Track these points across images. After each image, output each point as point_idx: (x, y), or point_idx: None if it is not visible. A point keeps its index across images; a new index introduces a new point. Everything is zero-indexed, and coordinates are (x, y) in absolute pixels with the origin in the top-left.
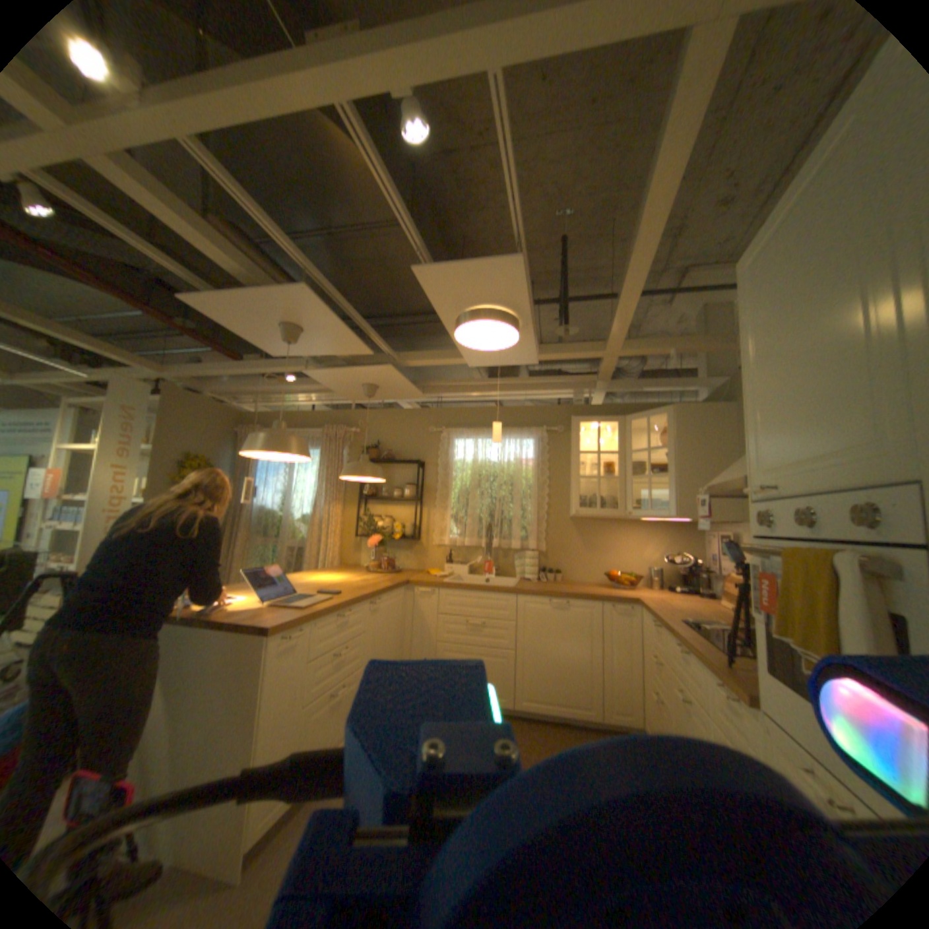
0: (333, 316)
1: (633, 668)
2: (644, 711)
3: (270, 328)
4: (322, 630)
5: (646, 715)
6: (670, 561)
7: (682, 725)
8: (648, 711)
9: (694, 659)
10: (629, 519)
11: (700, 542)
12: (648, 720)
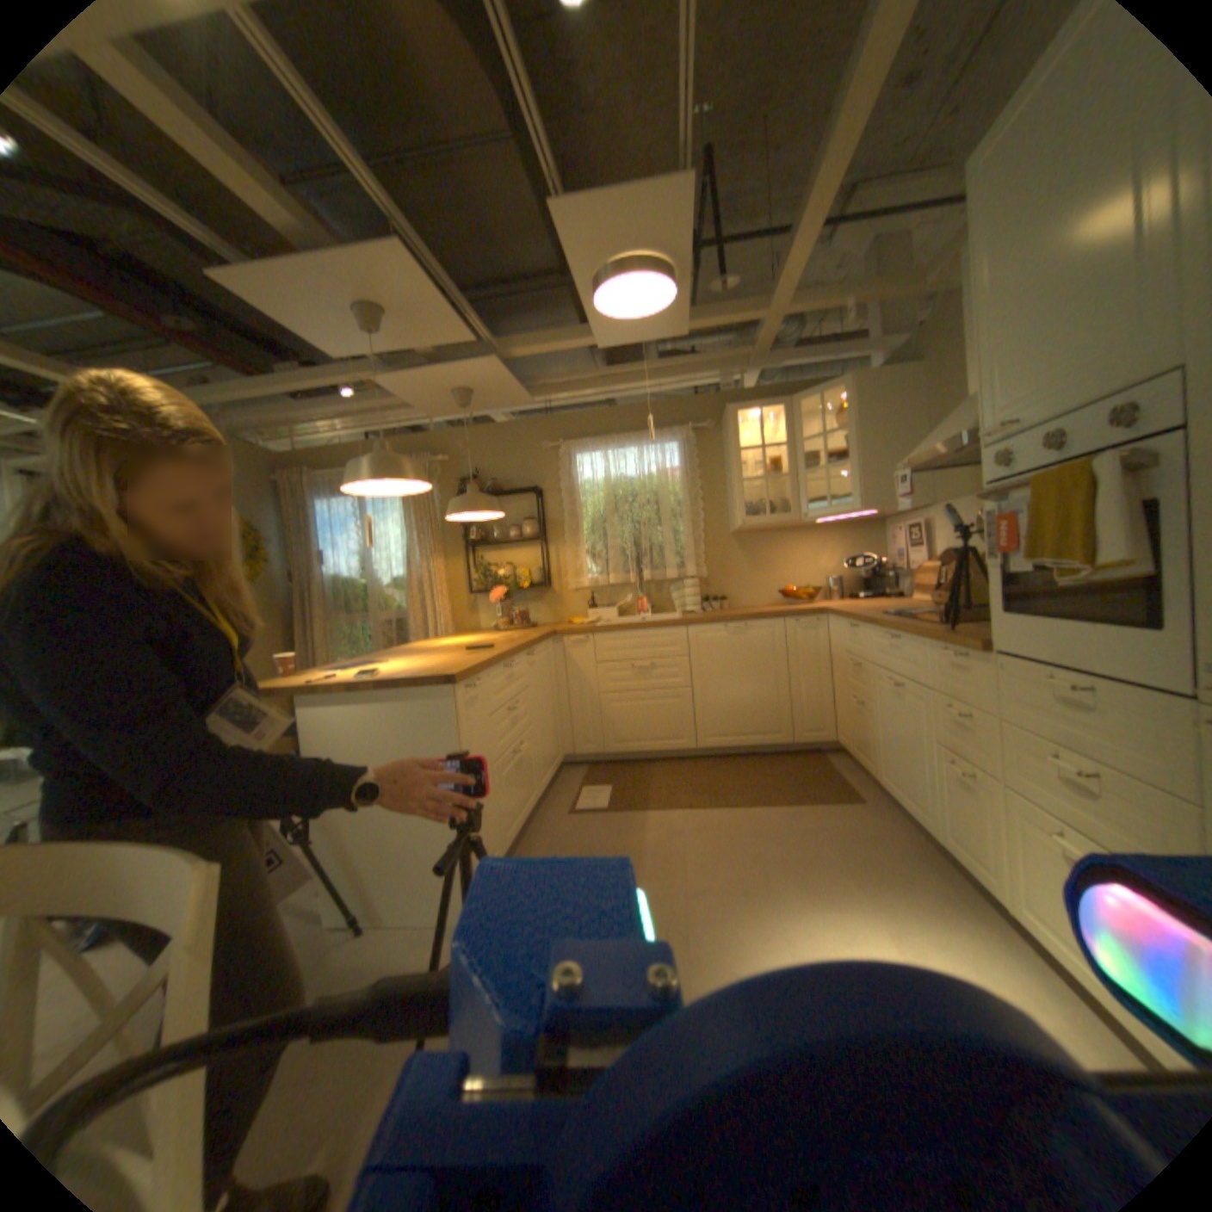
0: (429, 285)
1: (821, 682)
2: (835, 723)
3: (337, 311)
4: (493, 681)
5: (838, 725)
6: (847, 567)
7: (891, 710)
8: (841, 720)
9: (906, 639)
10: (800, 524)
11: (879, 540)
12: (842, 728)
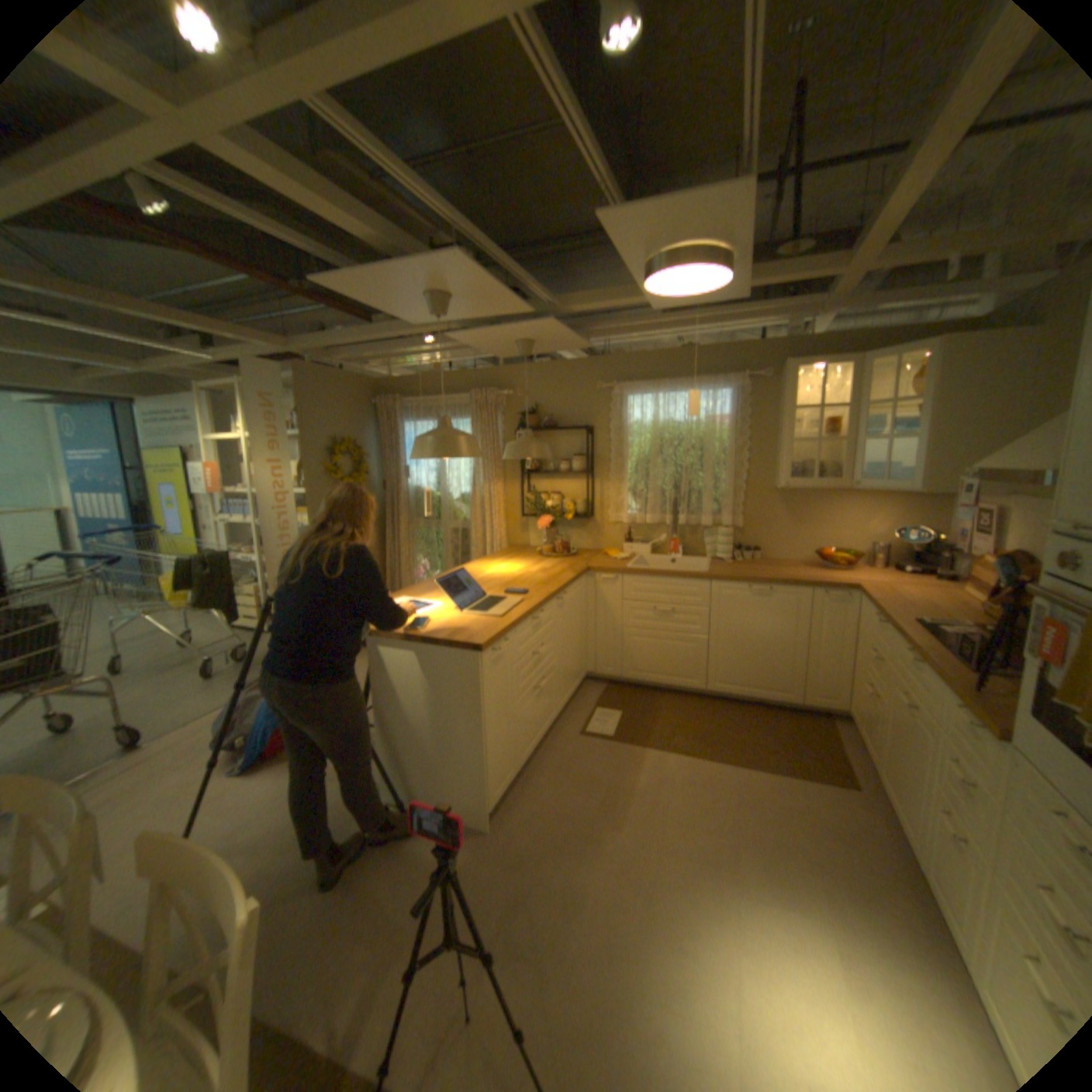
0: (488, 279)
1: (845, 655)
2: (853, 697)
3: (412, 298)
4: (521, 635)
5: (855, 700)
6: (902, 534)
7: (905, 725)
8: (859, 698)
9: (932, 671)
10: (855, 485)
11: (947, 510)
12: (858, 706)
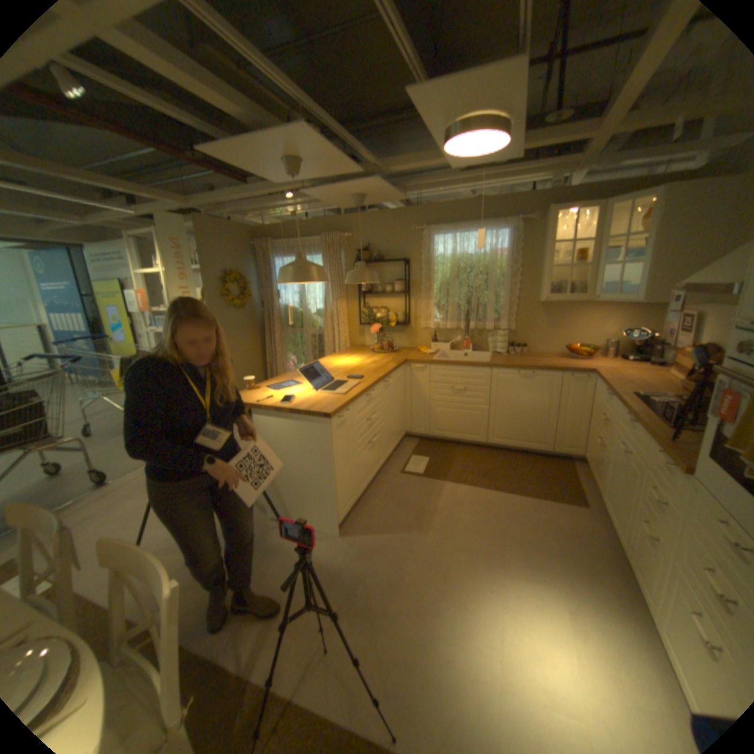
0: (328, 145)
1: (583, 418)
2: (587, 446)
3: (273, 163)
4: (358, 407)
5: (589, 448)
6: (628, 333)
7: (621, 465)
8: (591, 447)
9: (642, 428)
10: (596, 298)
11: (661, 315)
12: (590, 452)
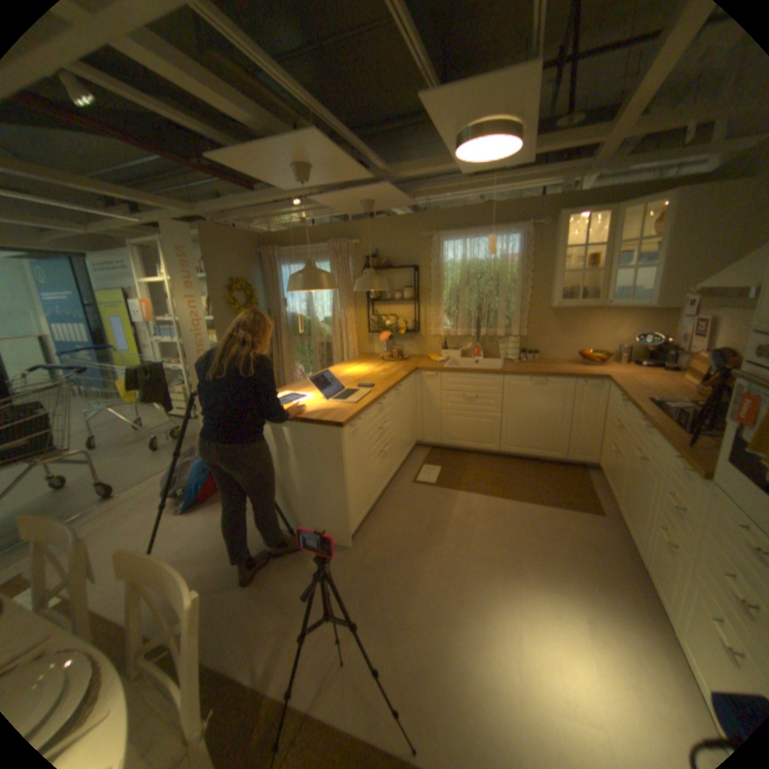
0: (338, 151)
1: (597, 425)
2: (602, 453)
3: (282, 169)
4: (369, 415)
5: (603, 455)
6: (641, 338)
7: (637, 471)
8: (606, 454)
9: (659, 433)
10: (608, 304)
11: (674, 320)
12: (605, 459)
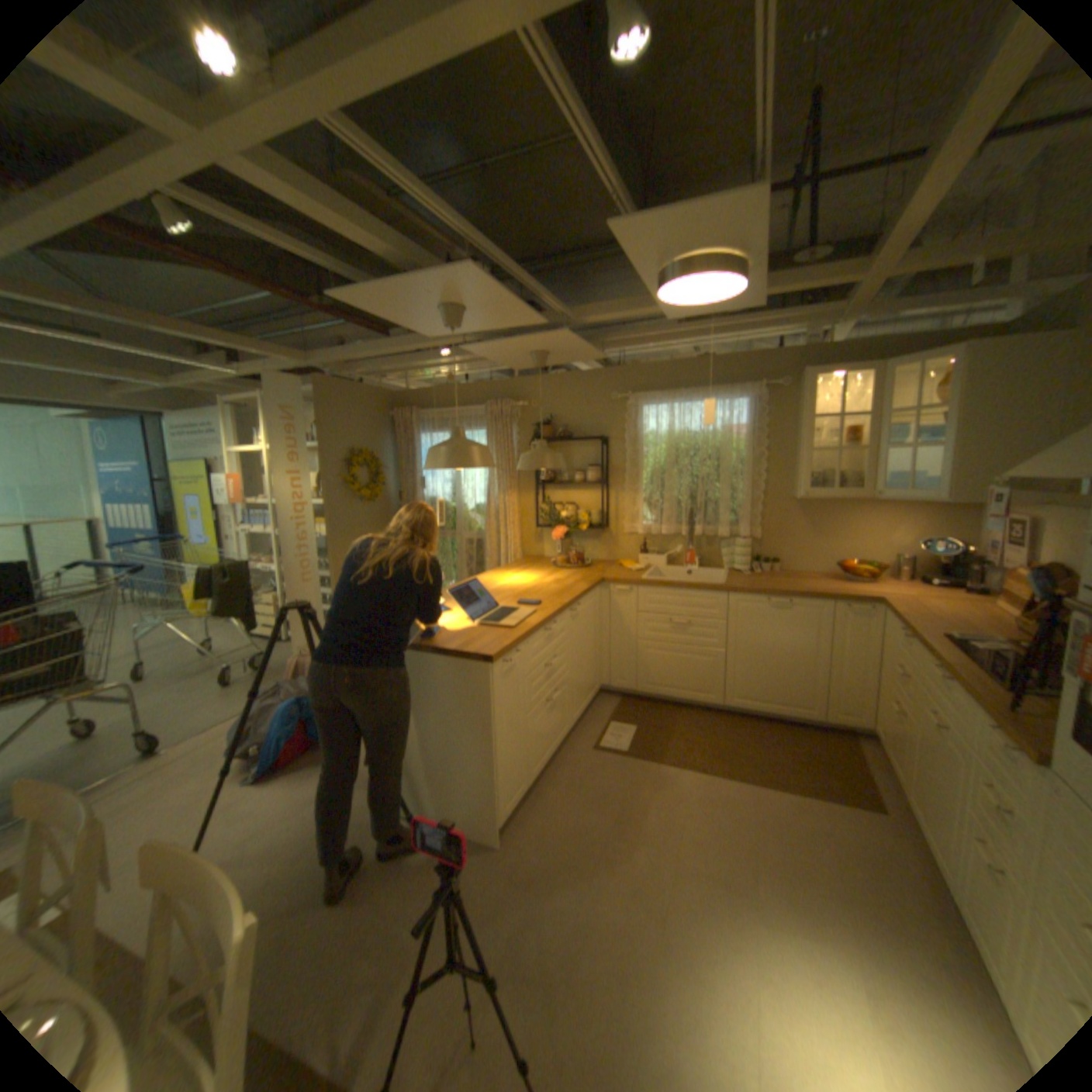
0: (502, 291)
1: (869, 671)
2: (879, 715)
3: (427, 311)
4: (533, 647)
5: (881, 718)
6: (929, 546)
7: (934, 746)
8: (885, 716)
9: (963, 689)
10: (878, 495)
11: (976, 521)
12: (884, 725)
